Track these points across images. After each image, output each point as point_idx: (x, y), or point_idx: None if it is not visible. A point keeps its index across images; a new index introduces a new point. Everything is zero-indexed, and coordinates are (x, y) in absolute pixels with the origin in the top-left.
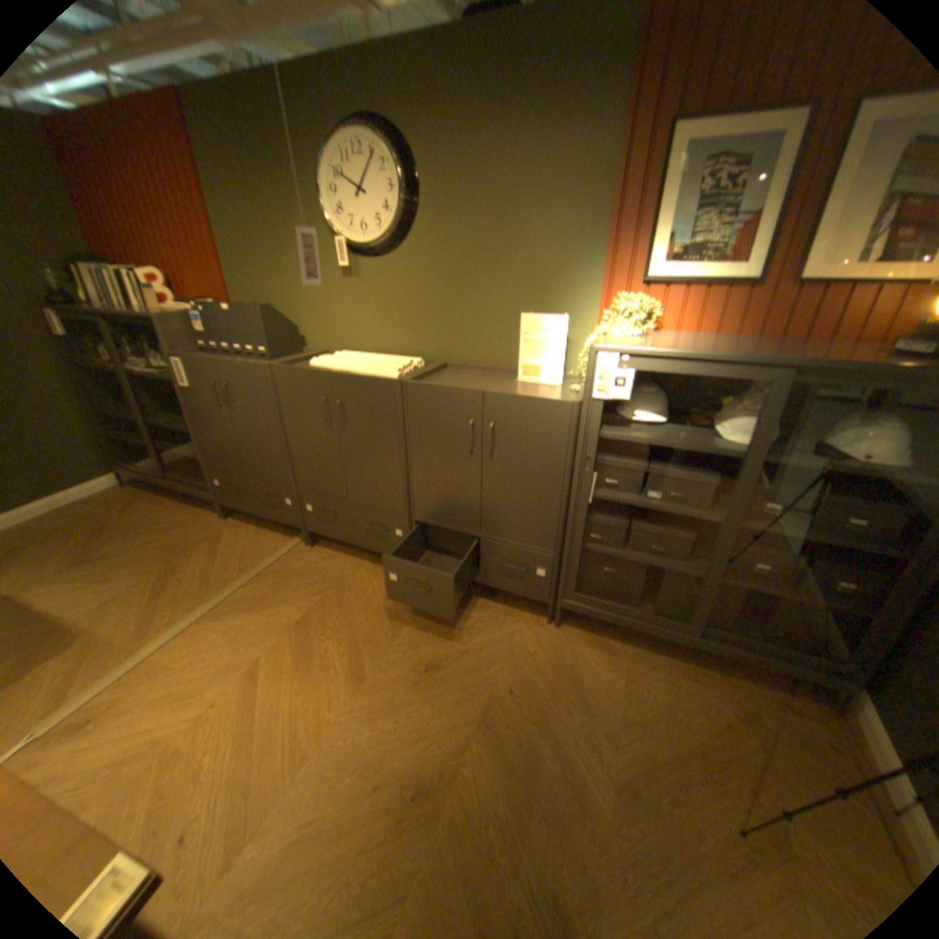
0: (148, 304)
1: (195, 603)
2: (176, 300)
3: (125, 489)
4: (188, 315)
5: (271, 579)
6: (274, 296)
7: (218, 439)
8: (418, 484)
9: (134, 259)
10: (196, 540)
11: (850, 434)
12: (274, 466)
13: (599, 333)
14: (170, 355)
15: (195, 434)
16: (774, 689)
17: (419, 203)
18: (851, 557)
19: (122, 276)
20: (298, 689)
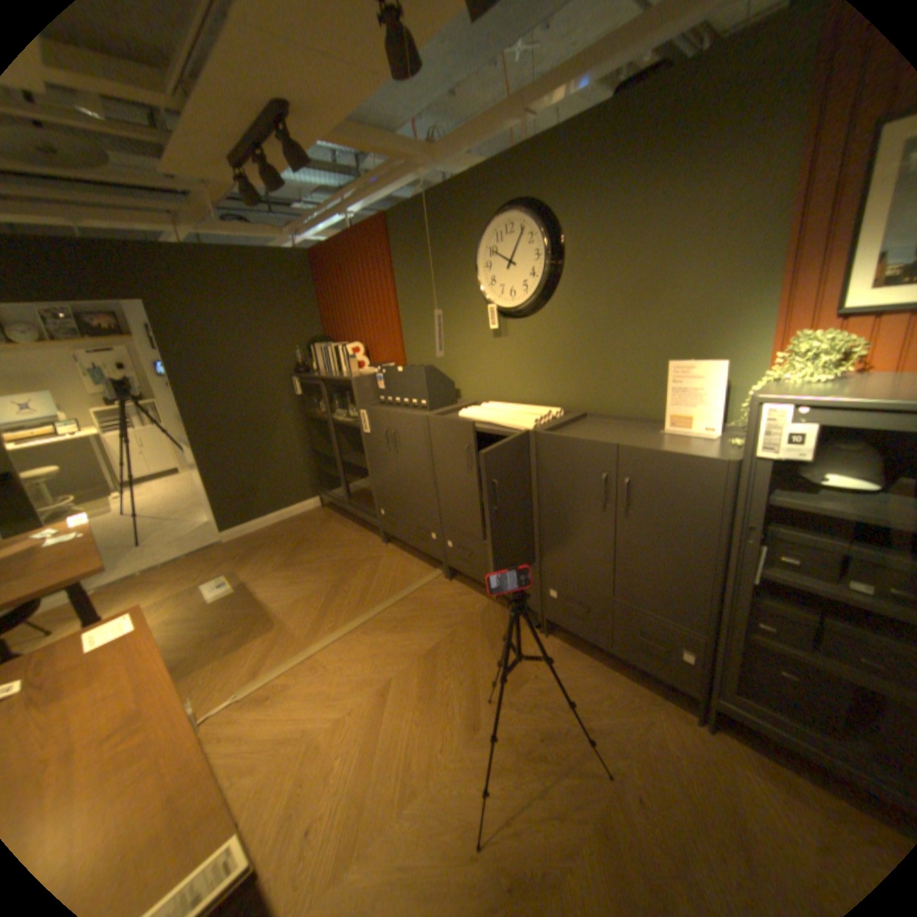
0: (352, 371)
1: (354, 616)
2: (371, 367)
3: (325, 511)
4: (376, 378)
5: (413, 606)
6: (439, 359)
7: (387, 477)
8: (549, 535)
9: (349, 339)
10: (364, 560)
11: None
12: (426, 503)
13: (770, 378)
14: (361, 409)
15: (372, 471)
16: None
17: (564, 267)
18: None
19: (339, 352)
20: (420, 722)
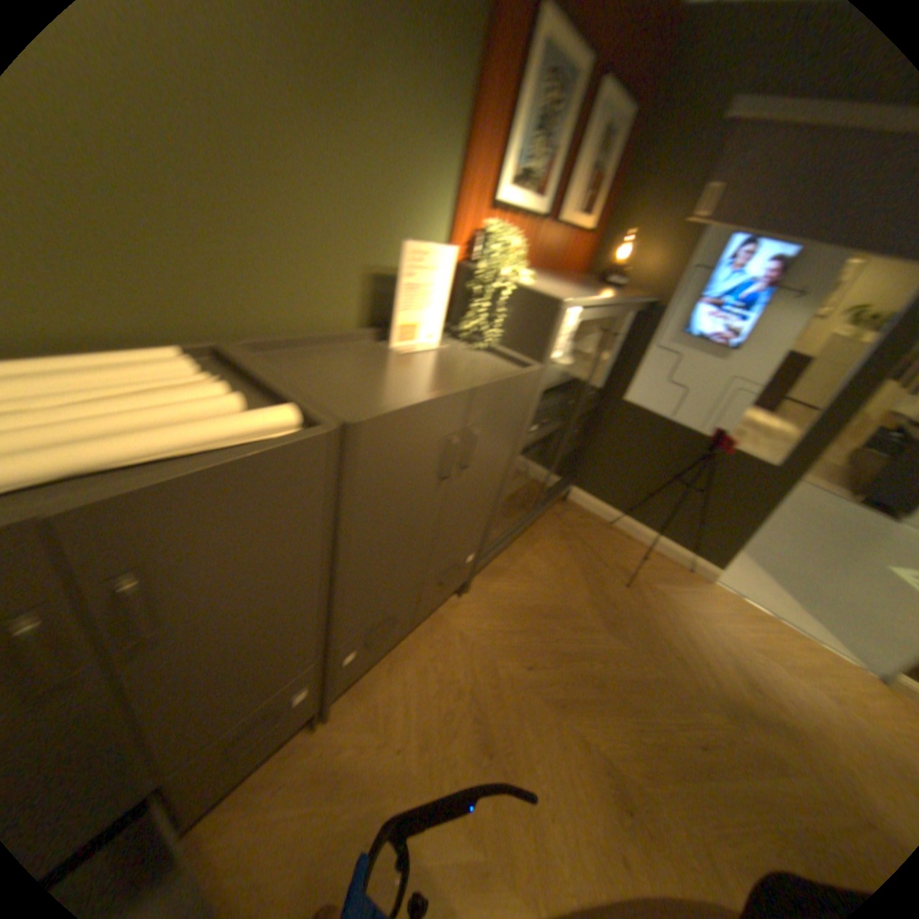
0: None
1: None
2: None
3: None
4: None
5: None
6: None
7: None
8: (354, 589)
9: None
10: None
11: (587, 339)
12: None
13: (508, 275)
14: None
15: None
16: (545, 511)
17: None
18: (568, 413)
19: None
20: None
